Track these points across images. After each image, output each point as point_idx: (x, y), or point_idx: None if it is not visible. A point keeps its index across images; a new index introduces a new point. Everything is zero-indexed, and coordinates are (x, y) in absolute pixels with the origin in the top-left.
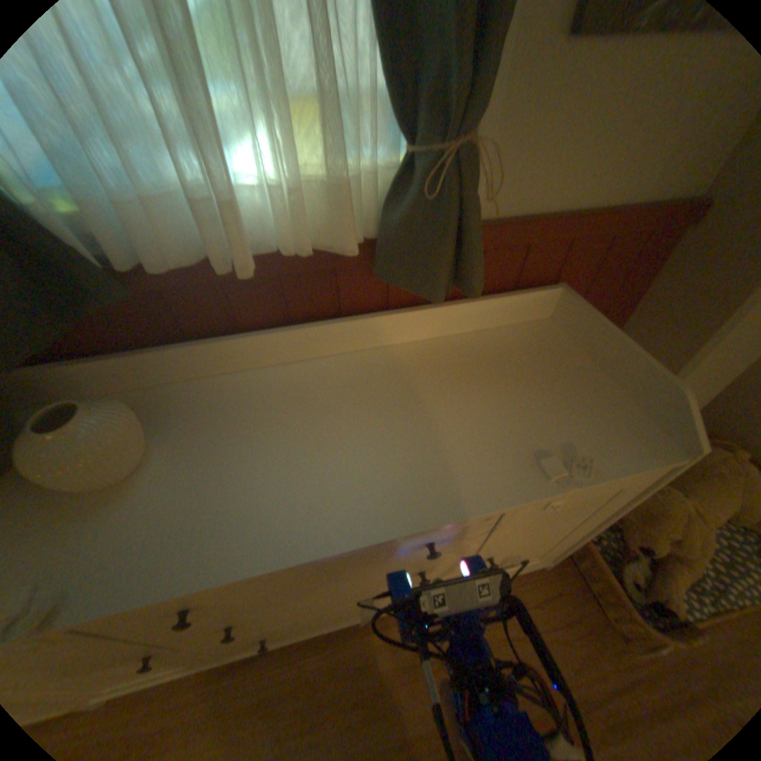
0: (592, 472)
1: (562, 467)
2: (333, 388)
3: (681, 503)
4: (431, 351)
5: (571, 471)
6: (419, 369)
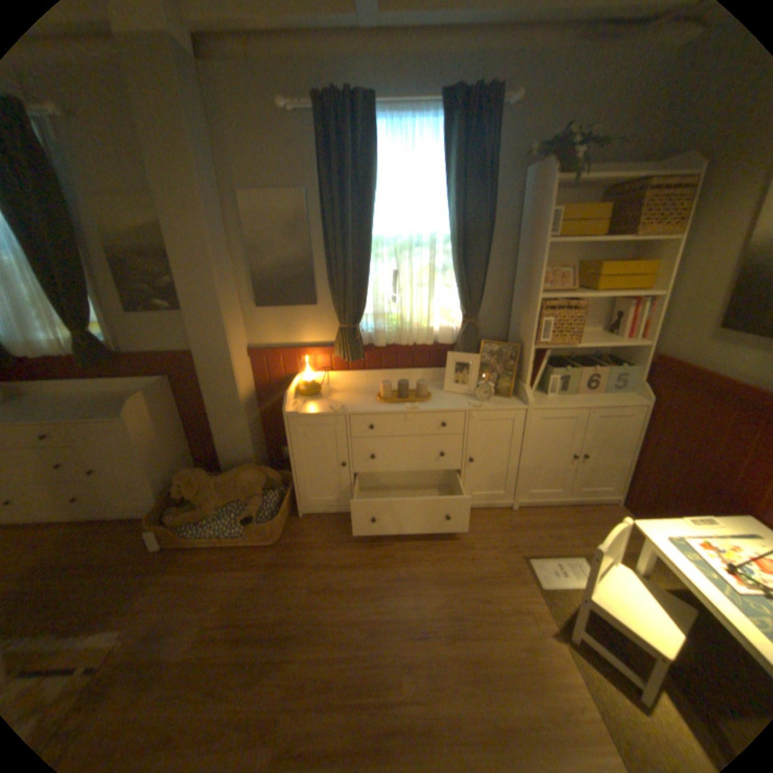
0: (86, 417)
1: (82, 416)
2: (65, 399)
3: (197, 475)
4: (110, 394)
5: (85, 418)
6: (97, 398)
